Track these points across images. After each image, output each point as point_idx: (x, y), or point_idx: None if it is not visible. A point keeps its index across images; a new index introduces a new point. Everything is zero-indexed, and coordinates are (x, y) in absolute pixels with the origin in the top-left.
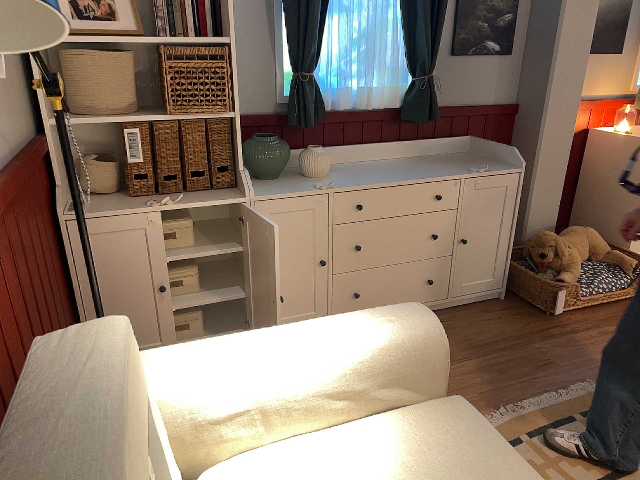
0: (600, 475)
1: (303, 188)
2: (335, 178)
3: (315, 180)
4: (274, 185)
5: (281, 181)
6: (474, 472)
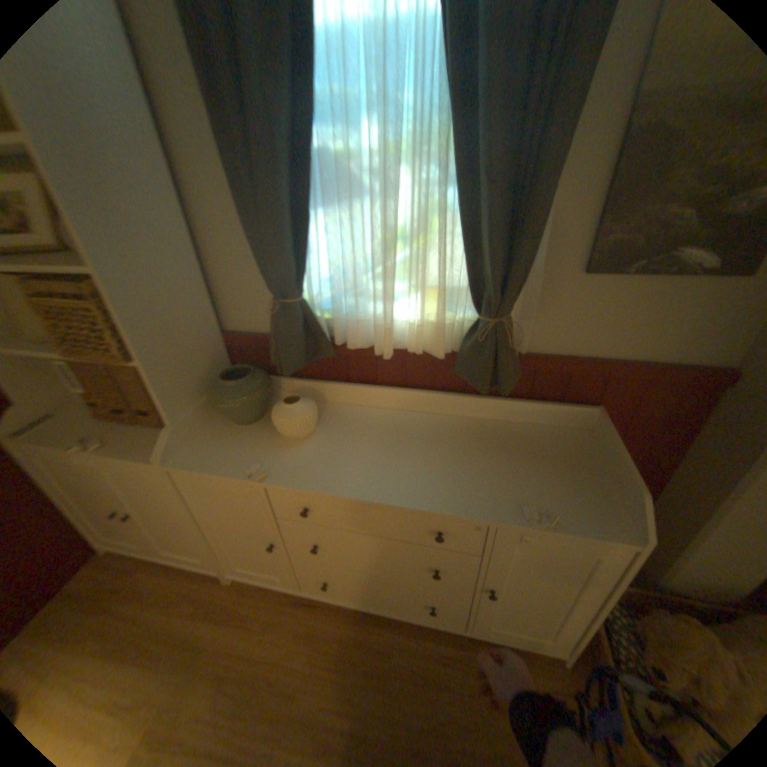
0: None
1: (236, 465)
2: (307, 450)
3: (279, 446)
4: (226, 441)
5: (246, 433)
6: None
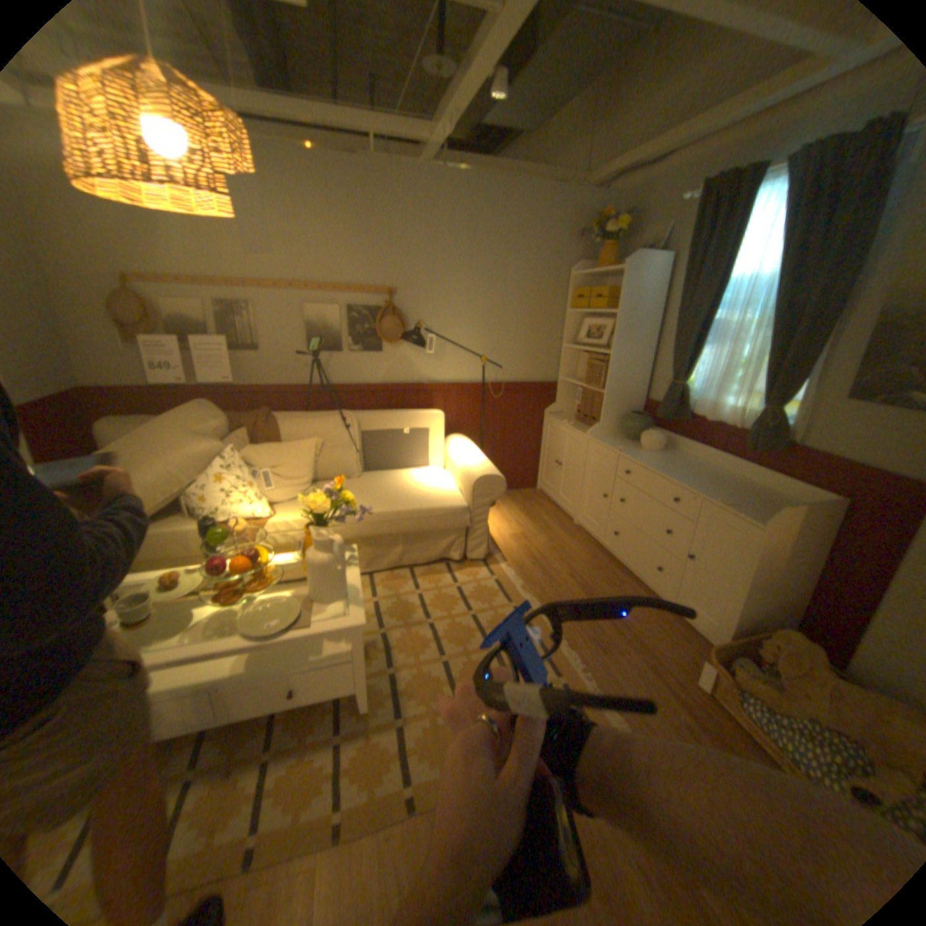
0: (485, 628)
1: (613, 446)
2: (646, 454)
3: (635, 449)
4: (616, 441)
5: (626, 442)
6: (426, 498)
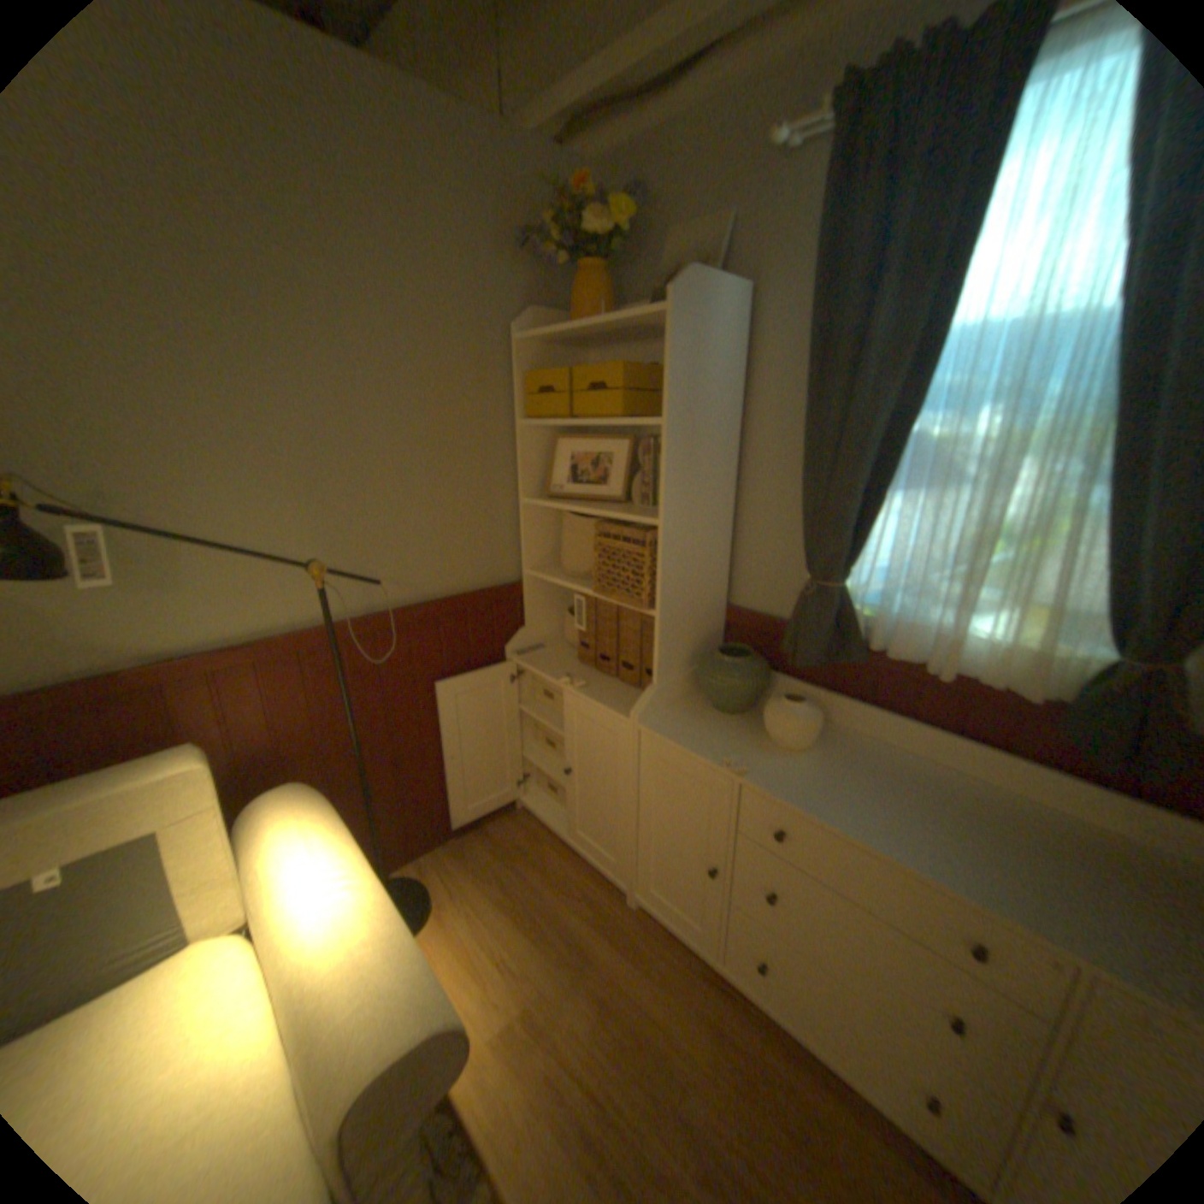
0: None
1: (713, 751)
2: (799, 766)
3: (764, 750)
4: (703, 723)
5: (726, 723)
6: None
